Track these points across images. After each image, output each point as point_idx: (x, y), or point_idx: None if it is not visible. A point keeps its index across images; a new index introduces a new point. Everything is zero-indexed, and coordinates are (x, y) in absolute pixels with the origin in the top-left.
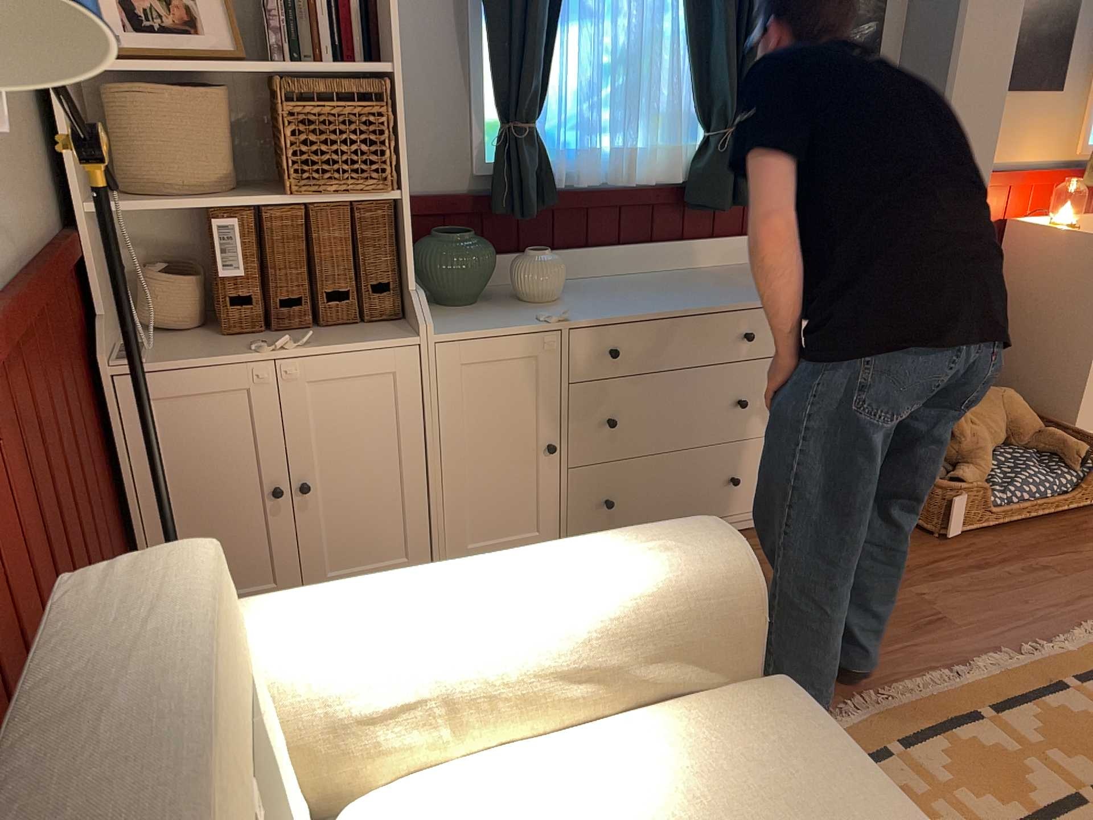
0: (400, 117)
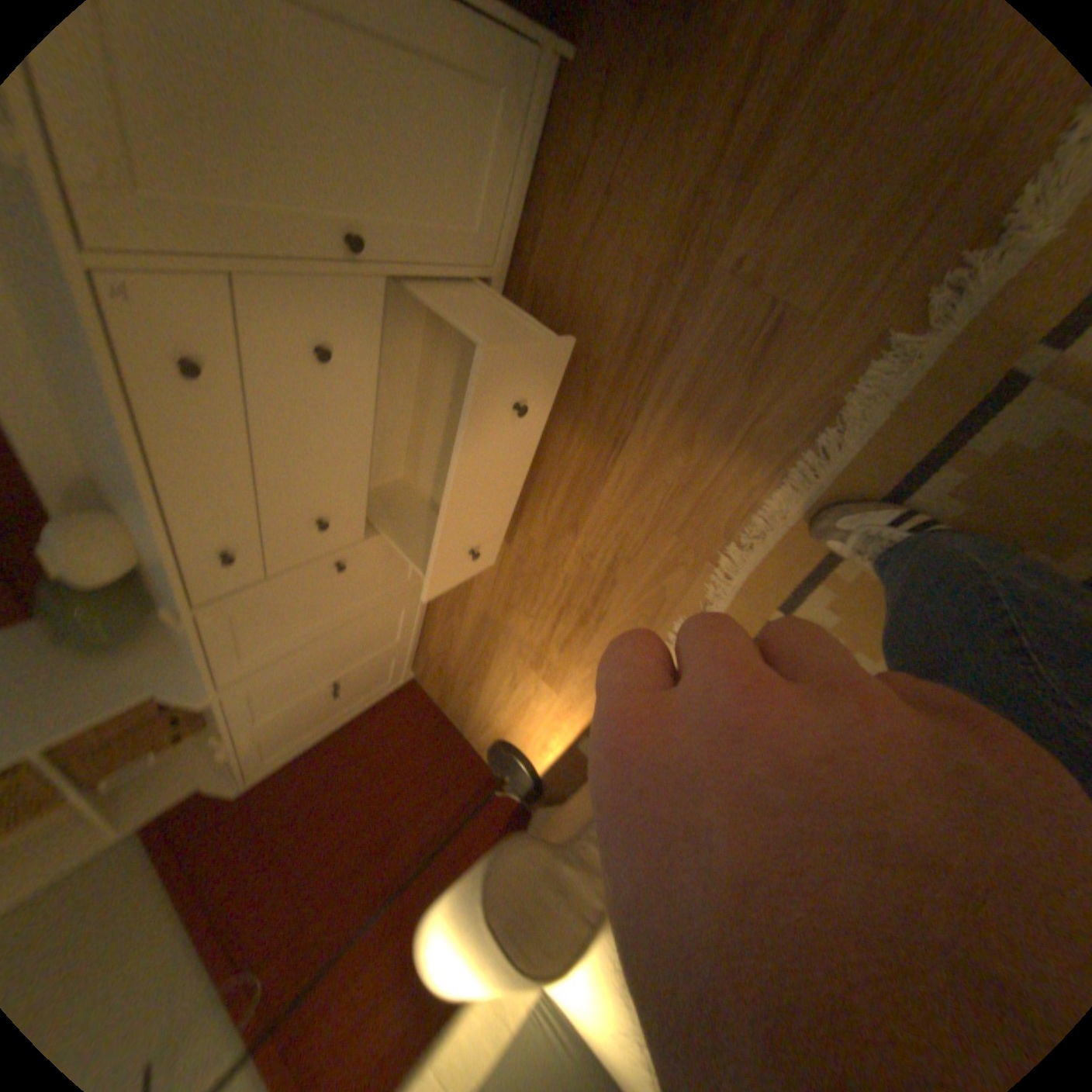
0: None
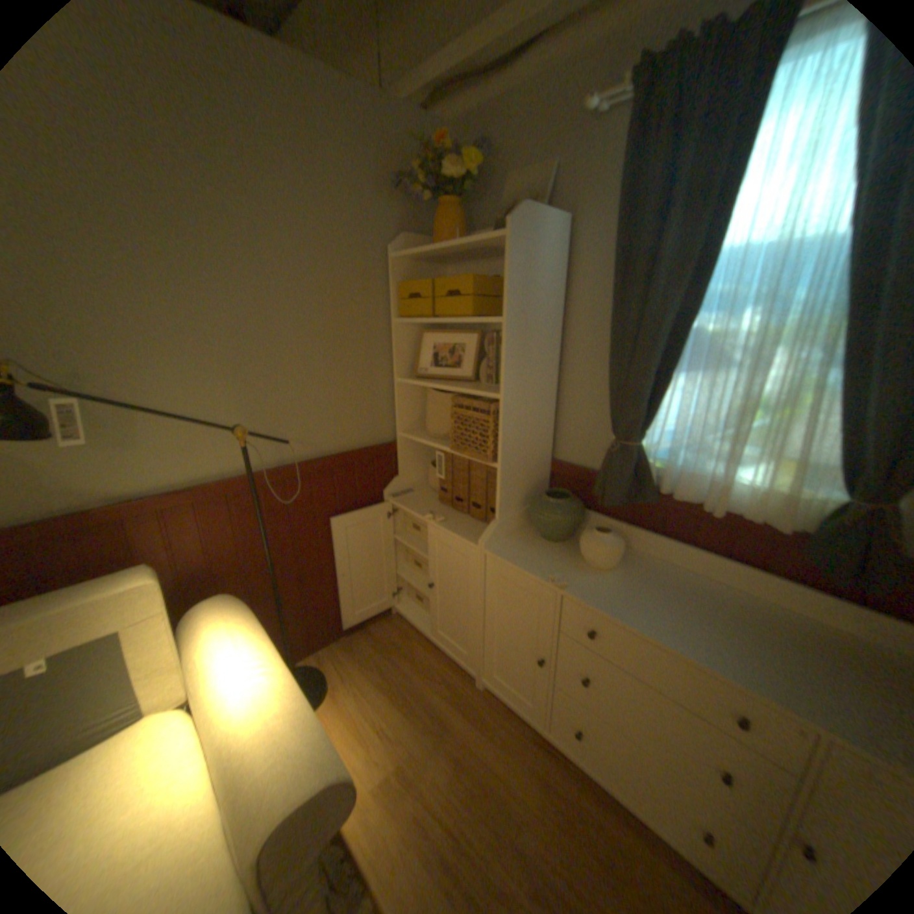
0: (503, 424)
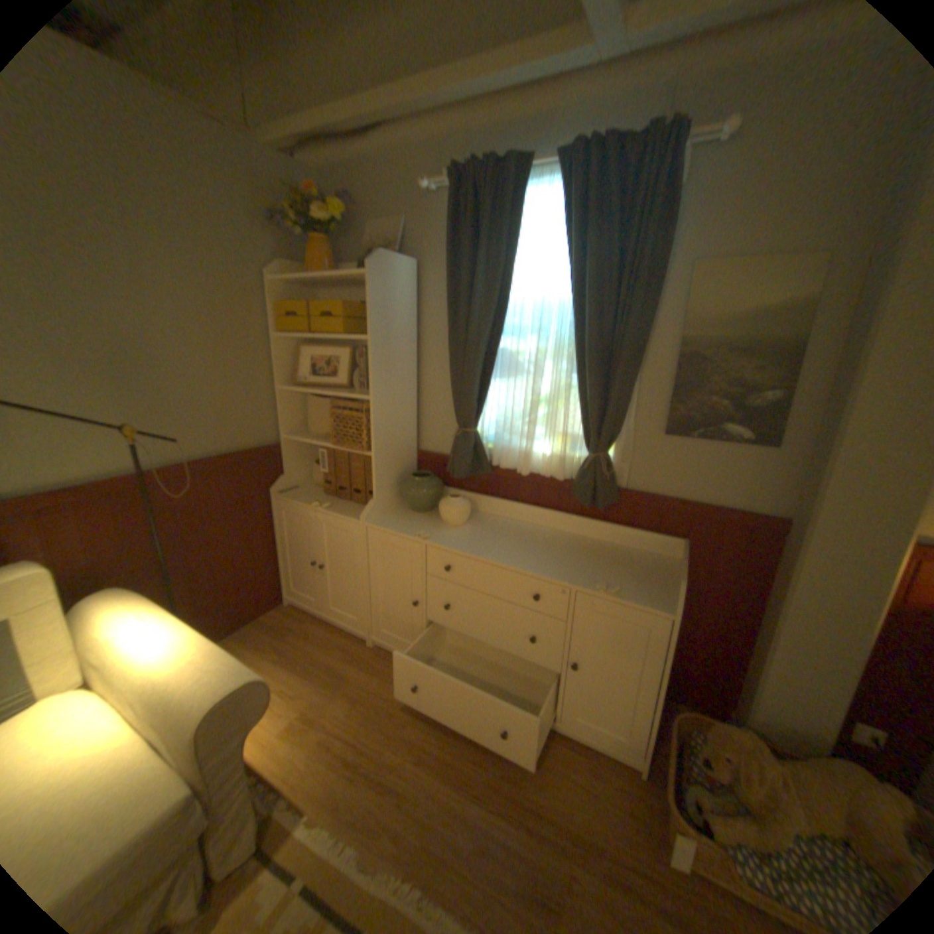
0: (373, 419)
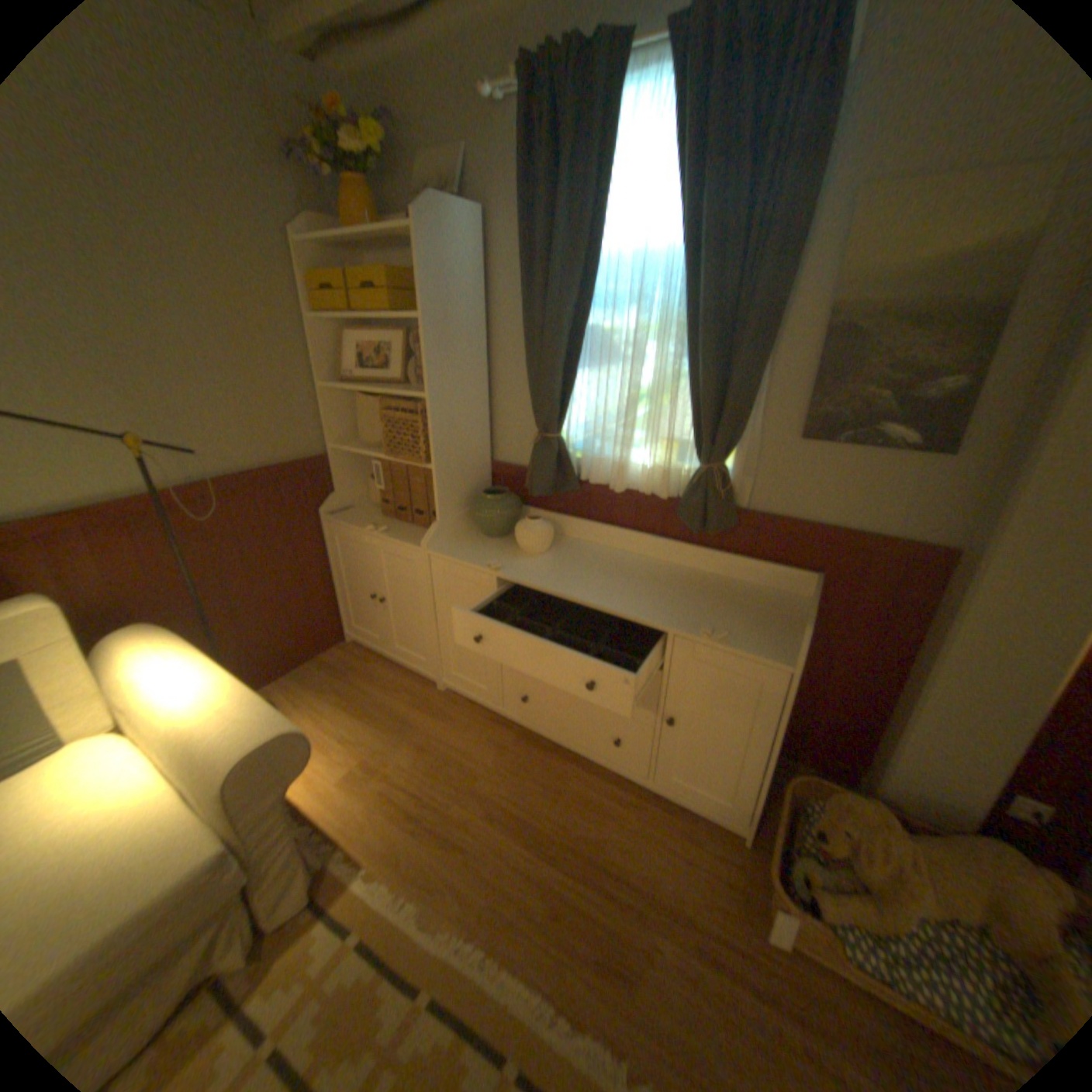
0: (431, 423)
